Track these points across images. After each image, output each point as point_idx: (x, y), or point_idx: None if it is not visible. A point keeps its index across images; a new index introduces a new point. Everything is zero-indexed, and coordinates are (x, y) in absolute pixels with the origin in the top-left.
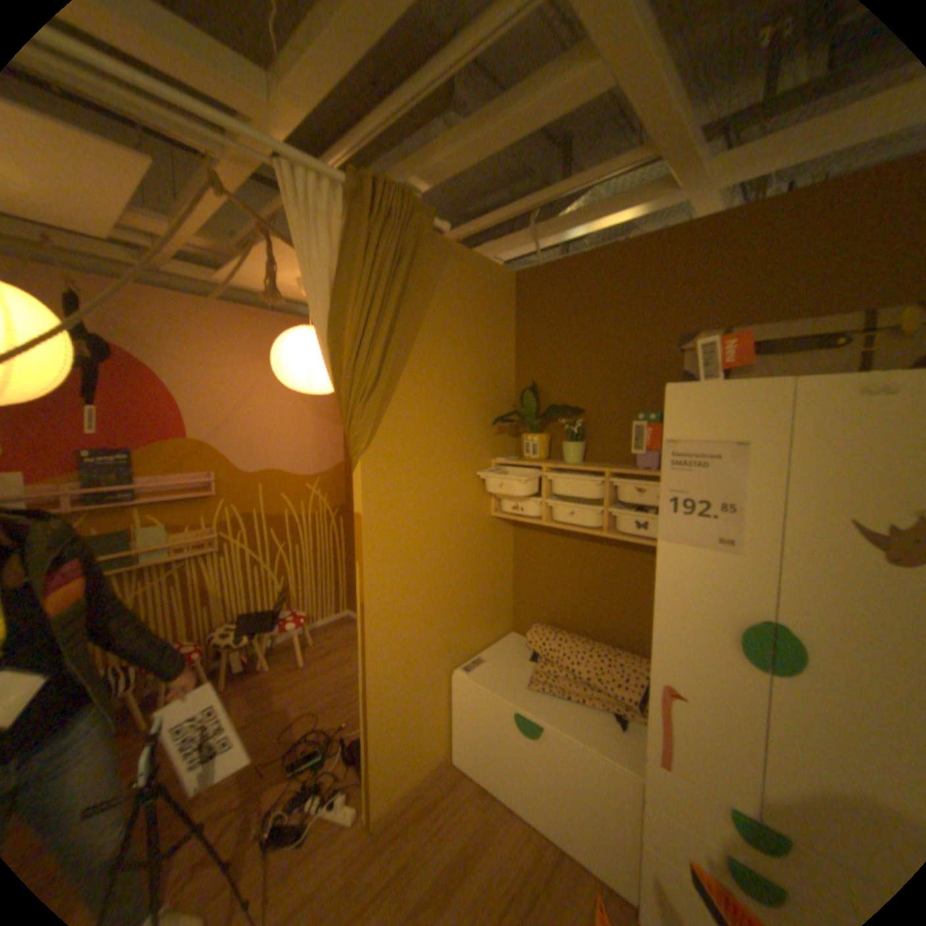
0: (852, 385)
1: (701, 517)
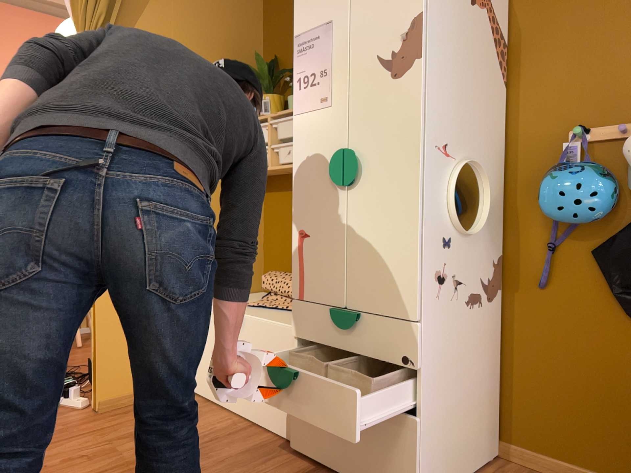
0: None
1: (311, 87)
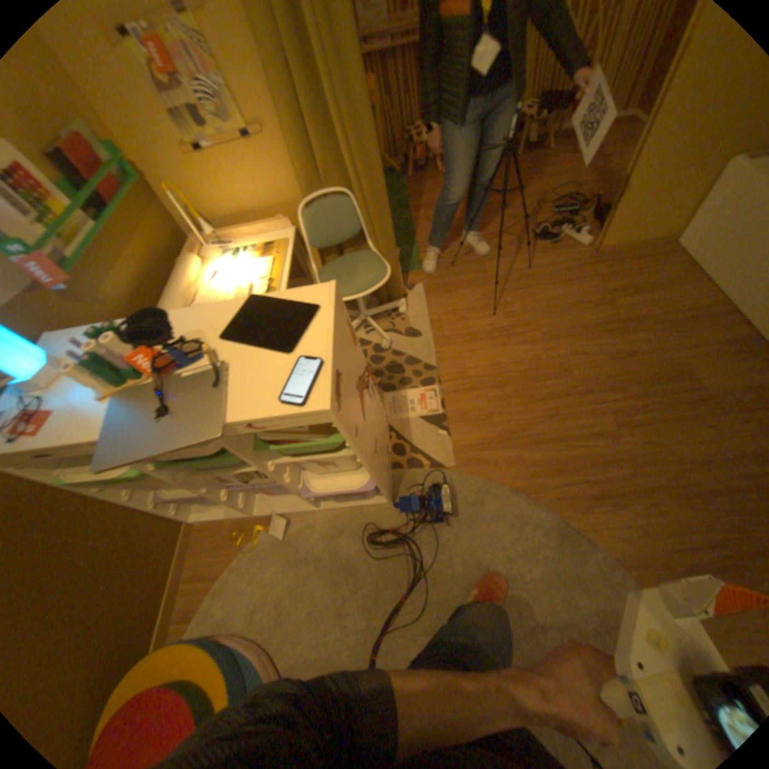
0: None
1: None
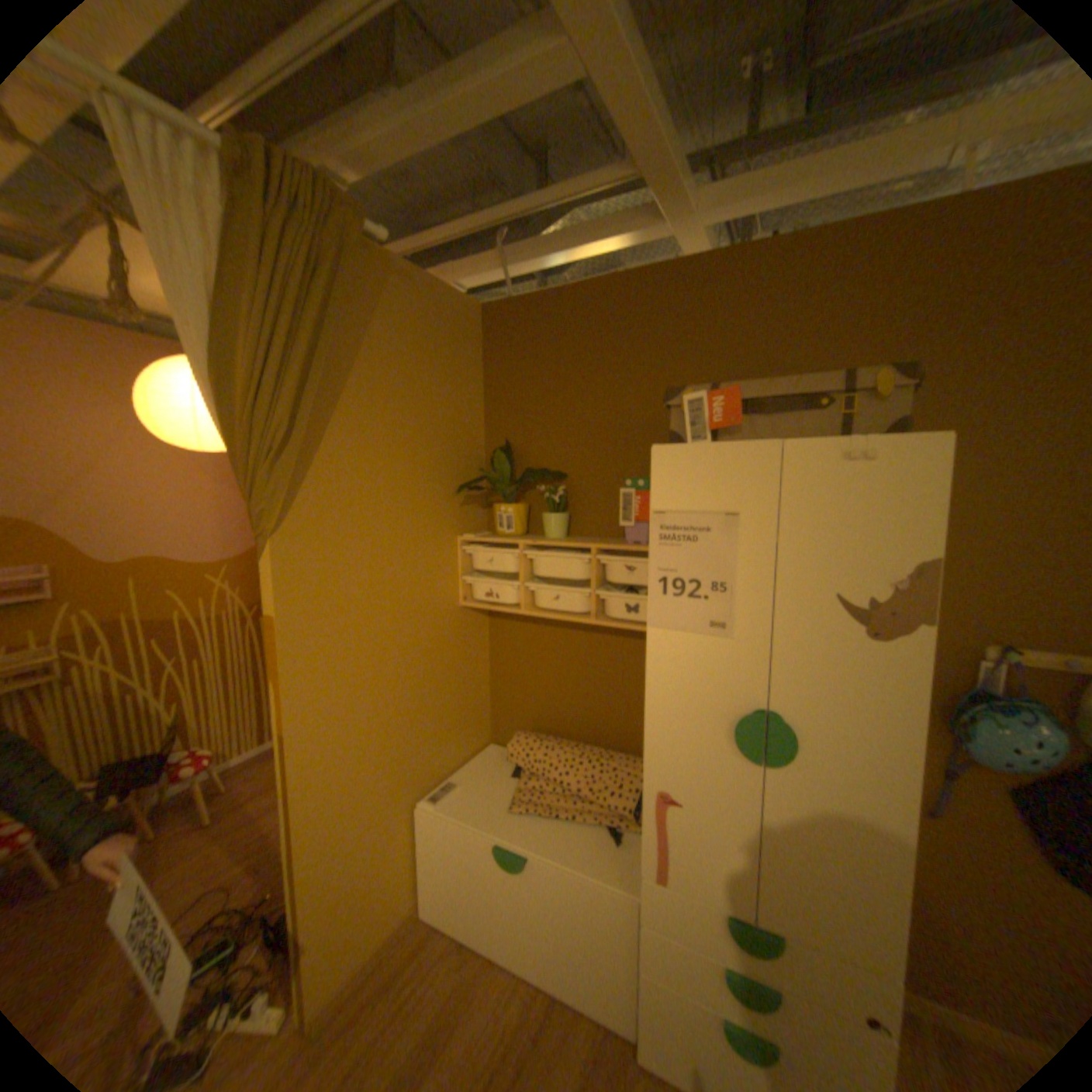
0: (835, 450)
1: (691, 599)
